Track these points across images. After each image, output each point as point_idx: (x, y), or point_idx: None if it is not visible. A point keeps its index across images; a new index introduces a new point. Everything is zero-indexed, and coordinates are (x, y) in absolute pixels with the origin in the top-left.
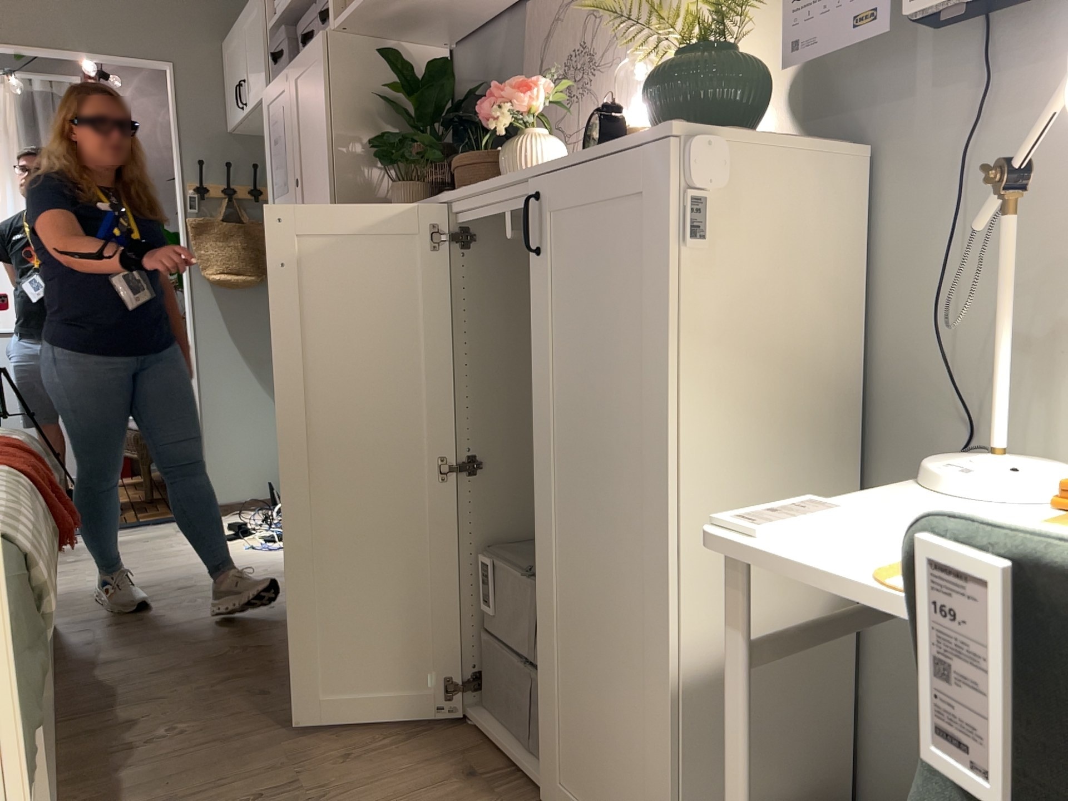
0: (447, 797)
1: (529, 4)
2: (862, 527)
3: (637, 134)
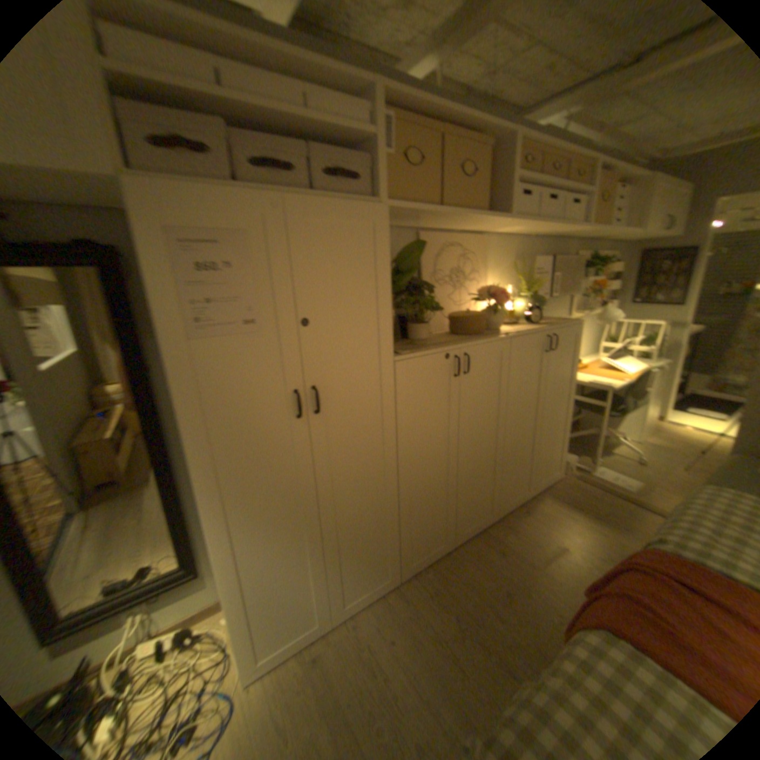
0: (538, 518)
1: (415, 231)
2: (596, 381)
3: (577, 322)
